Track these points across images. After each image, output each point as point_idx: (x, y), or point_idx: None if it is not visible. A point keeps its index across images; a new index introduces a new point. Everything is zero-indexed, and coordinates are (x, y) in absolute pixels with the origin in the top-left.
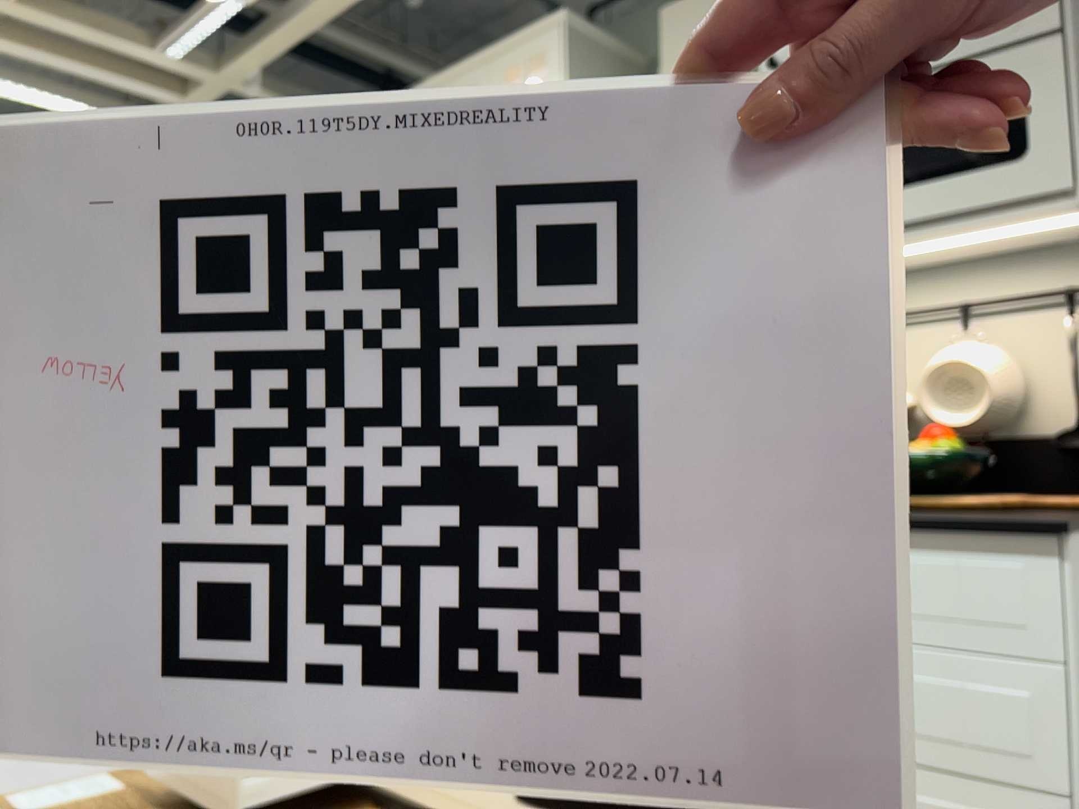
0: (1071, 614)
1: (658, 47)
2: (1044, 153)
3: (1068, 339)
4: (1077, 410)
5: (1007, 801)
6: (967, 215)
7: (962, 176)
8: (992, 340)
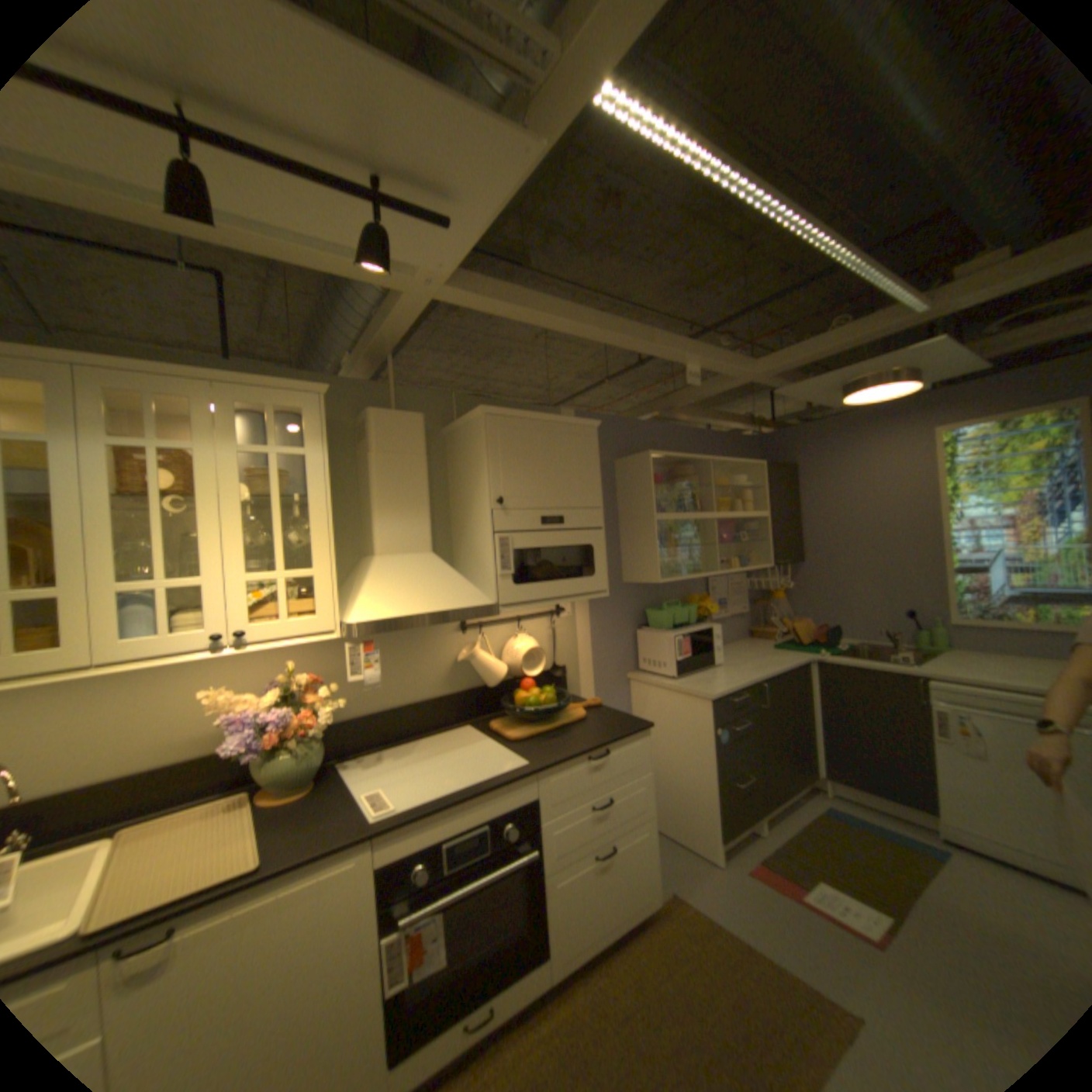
0: (651, 757)
1: (372, 435)
2: (599, 577)
3: (551, 633)
4: (551, 661)
5: (639, 834)
6: (575, 597)
7: (576, 581)
8: (523, 633)
